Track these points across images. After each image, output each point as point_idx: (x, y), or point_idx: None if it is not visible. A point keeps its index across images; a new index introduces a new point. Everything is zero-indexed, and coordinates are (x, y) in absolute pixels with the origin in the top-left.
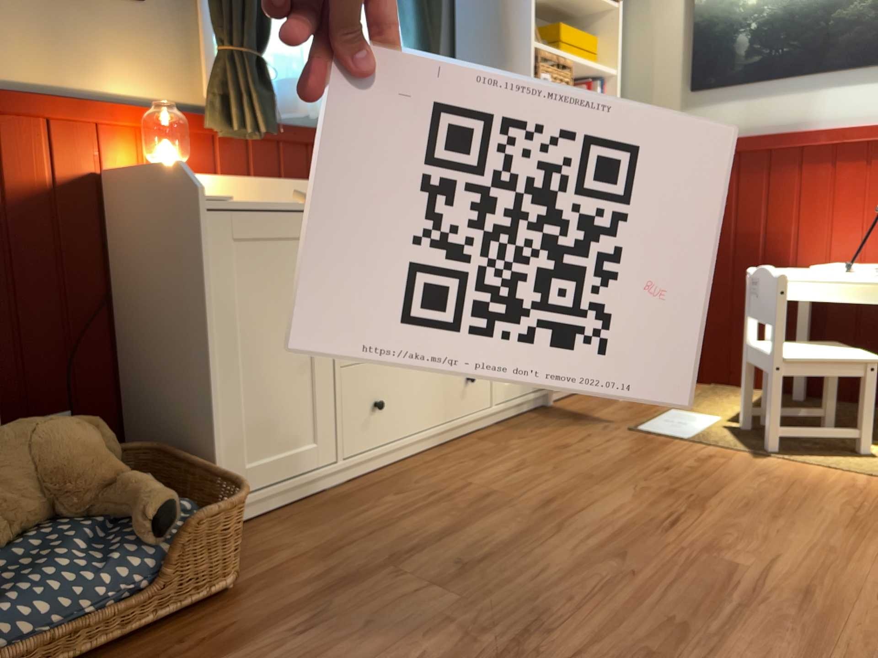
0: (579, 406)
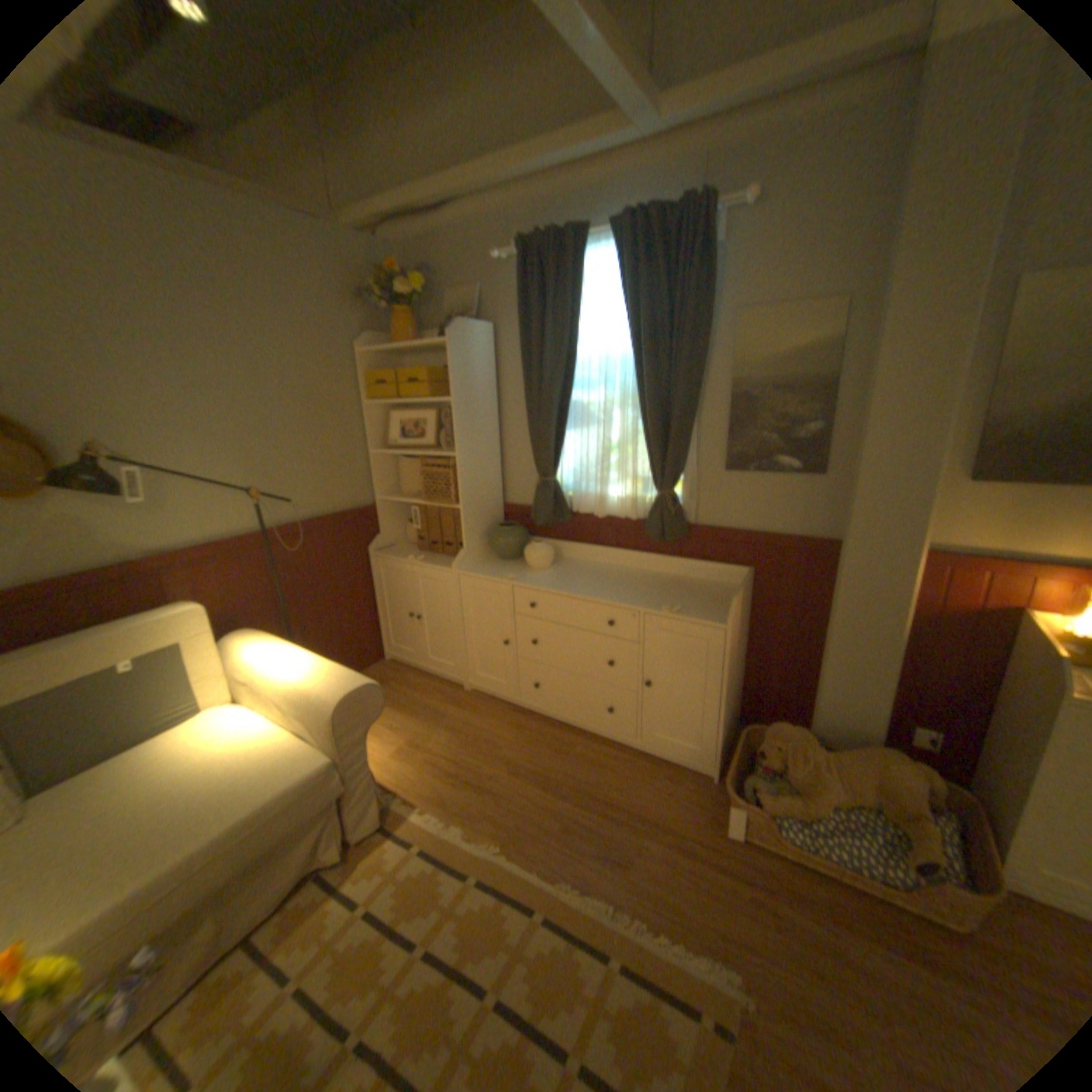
0: None
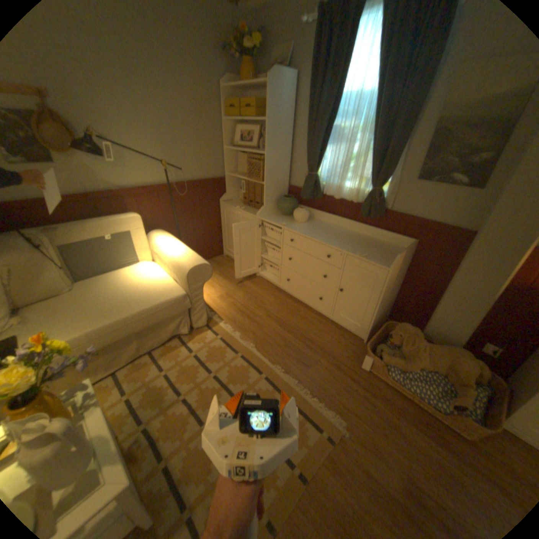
0: None
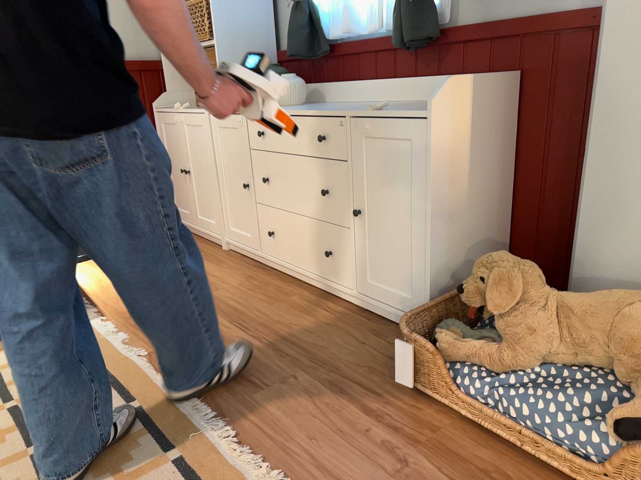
0: None
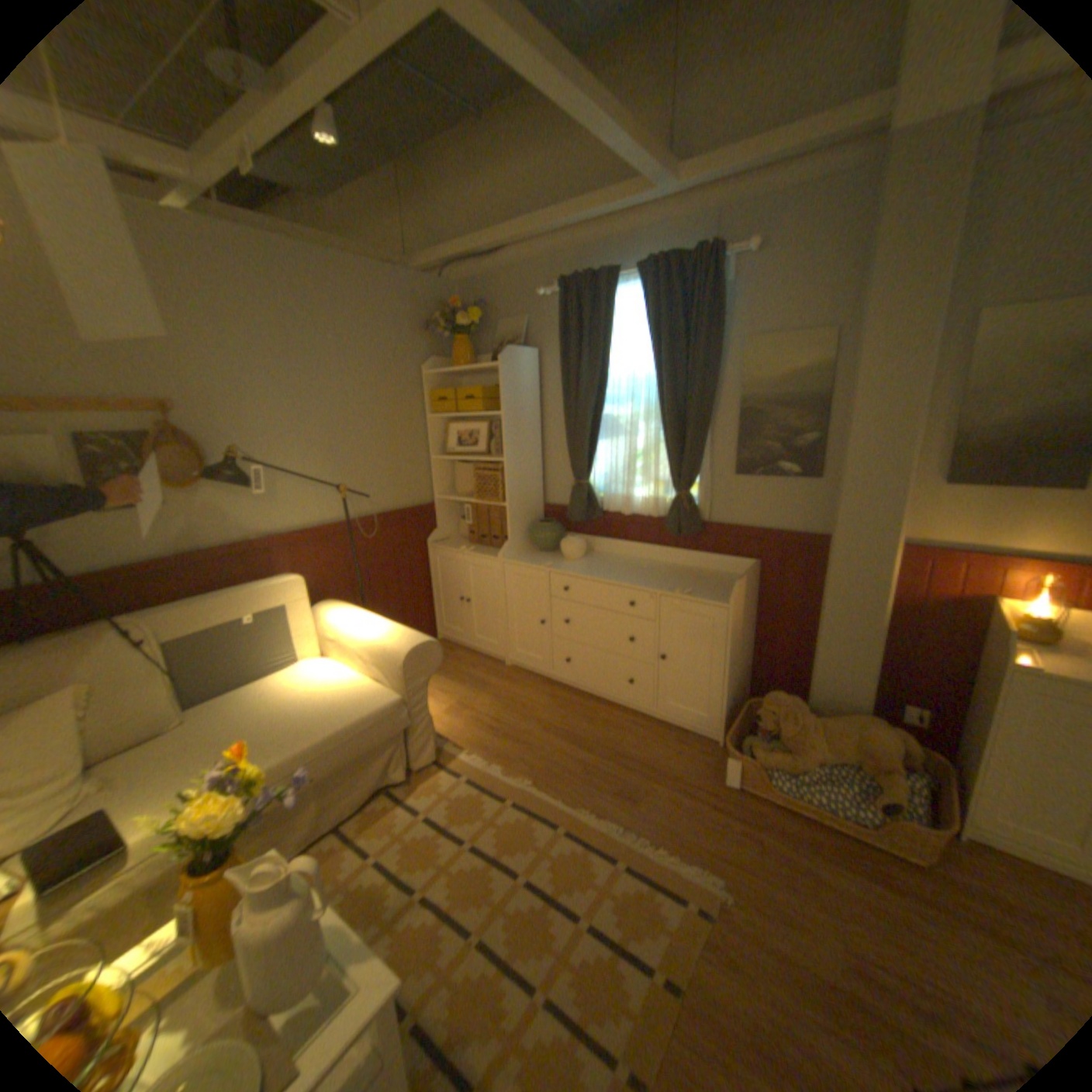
0: None
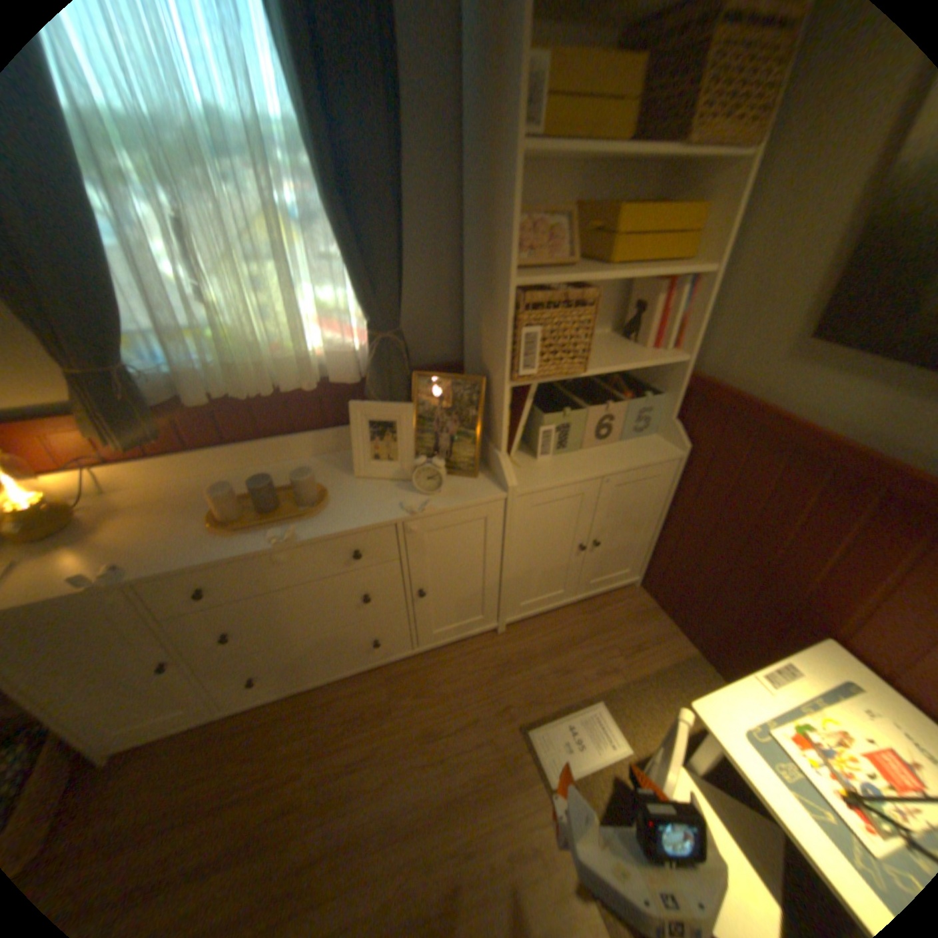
0: (524, 647)
